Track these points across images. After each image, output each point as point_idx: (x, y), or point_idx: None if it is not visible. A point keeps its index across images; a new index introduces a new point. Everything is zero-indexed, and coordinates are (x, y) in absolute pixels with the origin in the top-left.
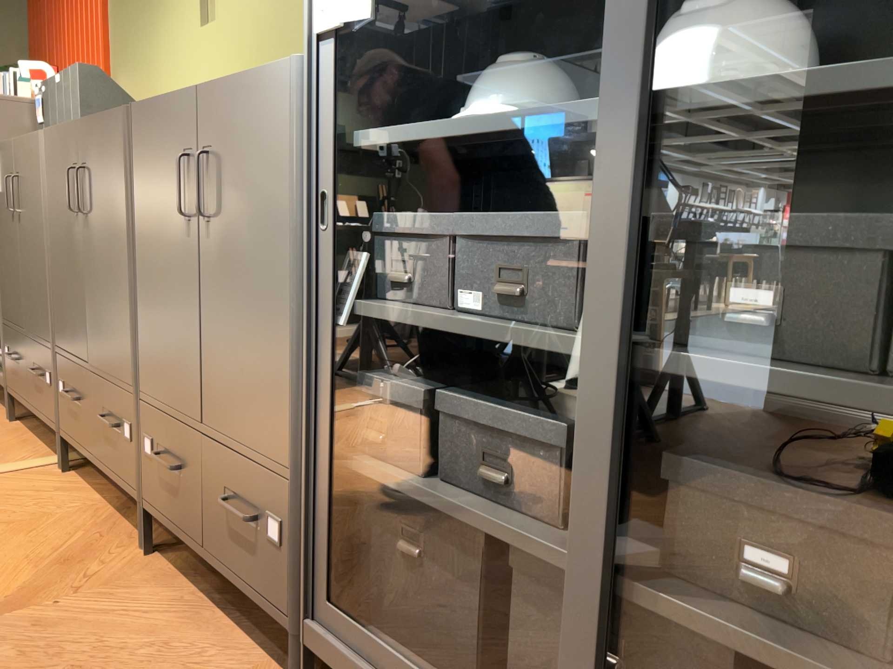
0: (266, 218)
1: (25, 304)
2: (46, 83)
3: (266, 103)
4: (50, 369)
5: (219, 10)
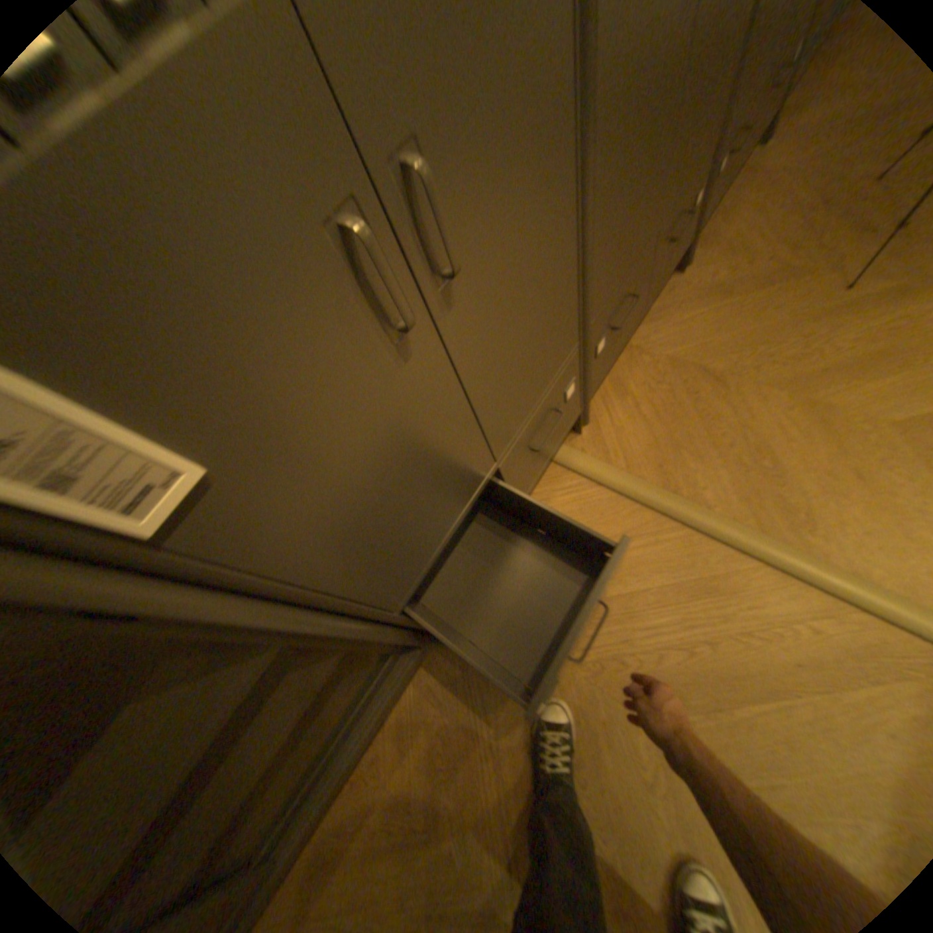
0: None
1: (495, 424)
2: None
3: None
4: (574, 373)
5: None
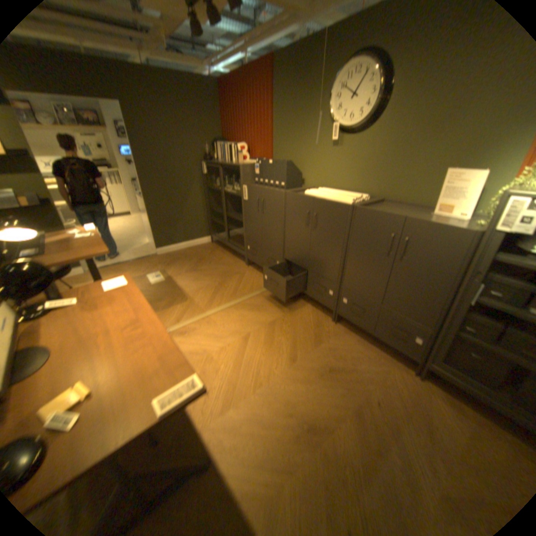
0: (442, 268)
1: (264, 238)
2: (260, 159)
3: (454, 238)
4: (279, 261)
5: (346, 142)
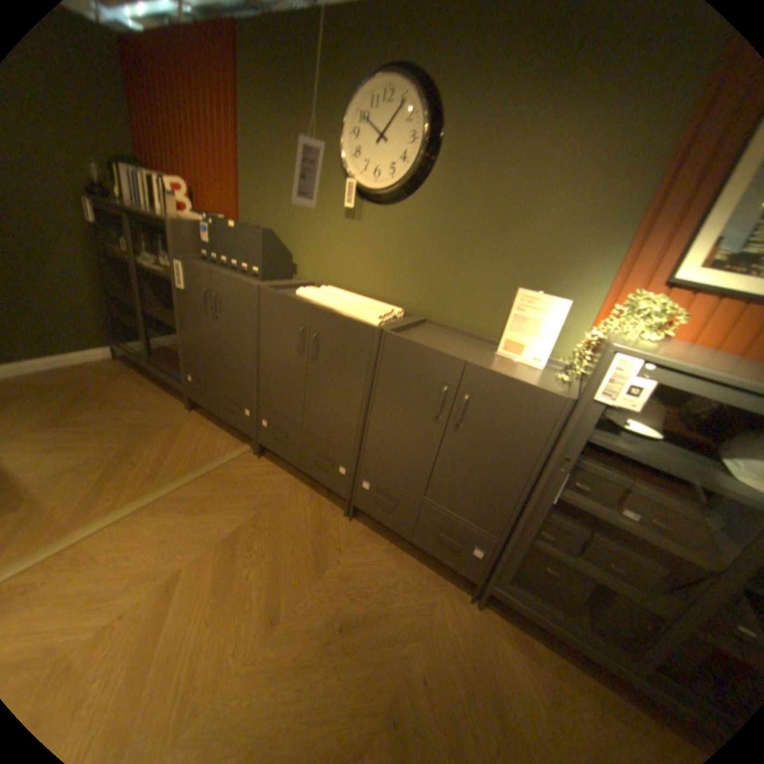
0: (516, 449)
1: (219, 365)
2: (212, 216)
3: (535, 405)
4: (250, 409)
5: (367, 215)
